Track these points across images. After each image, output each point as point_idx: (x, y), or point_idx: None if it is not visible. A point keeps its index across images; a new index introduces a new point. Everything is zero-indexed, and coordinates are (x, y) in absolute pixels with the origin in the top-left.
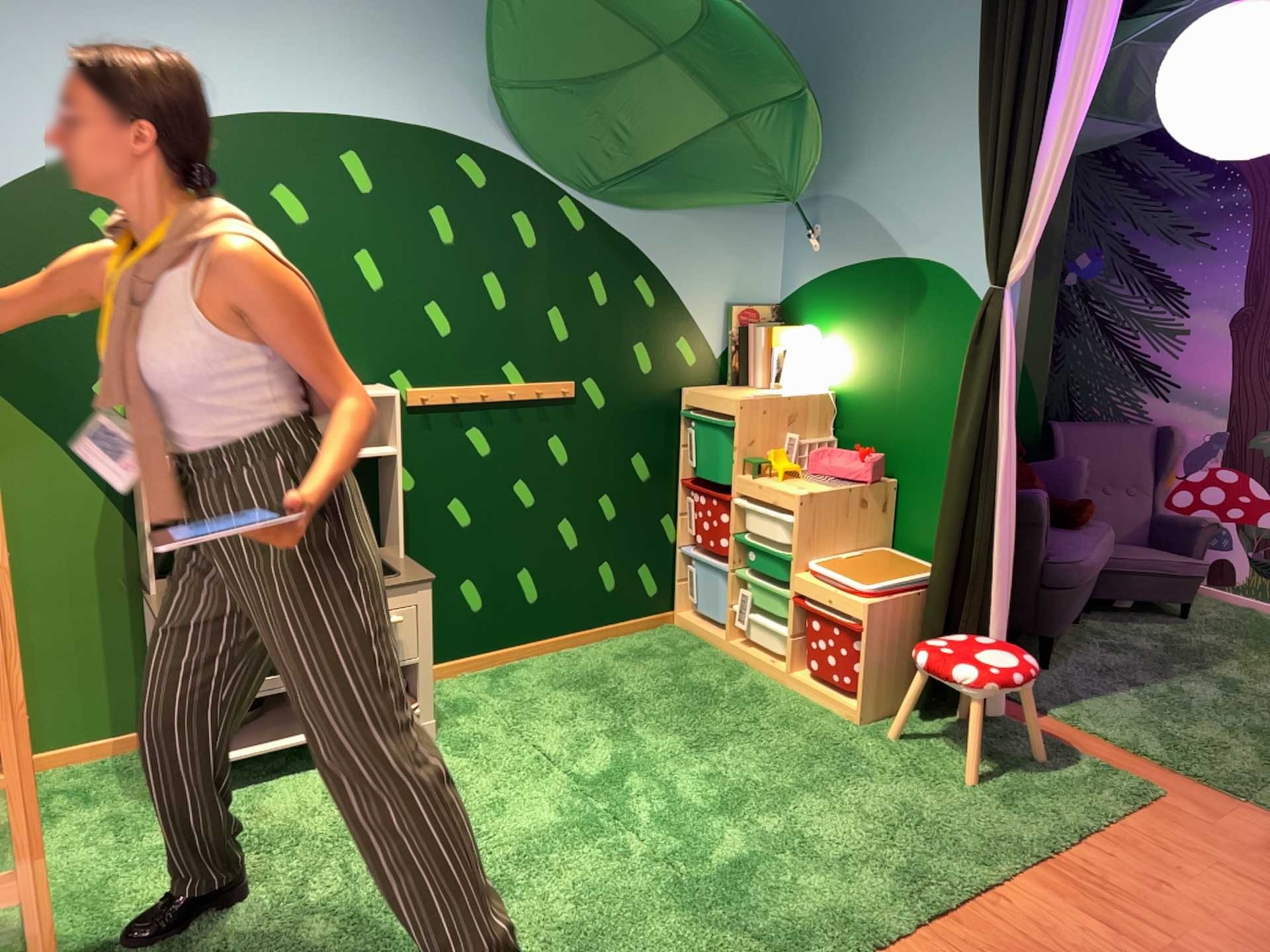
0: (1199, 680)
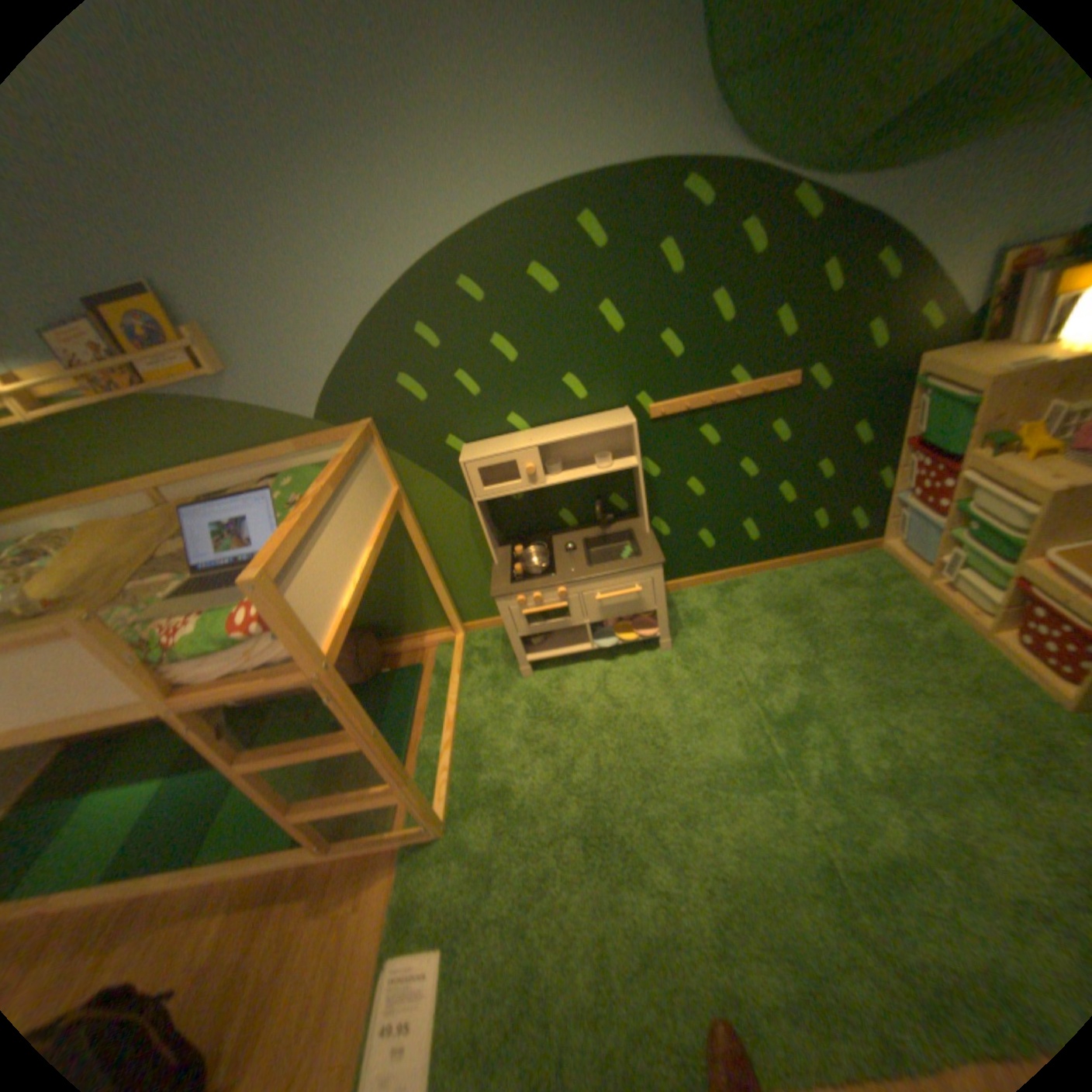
0: None
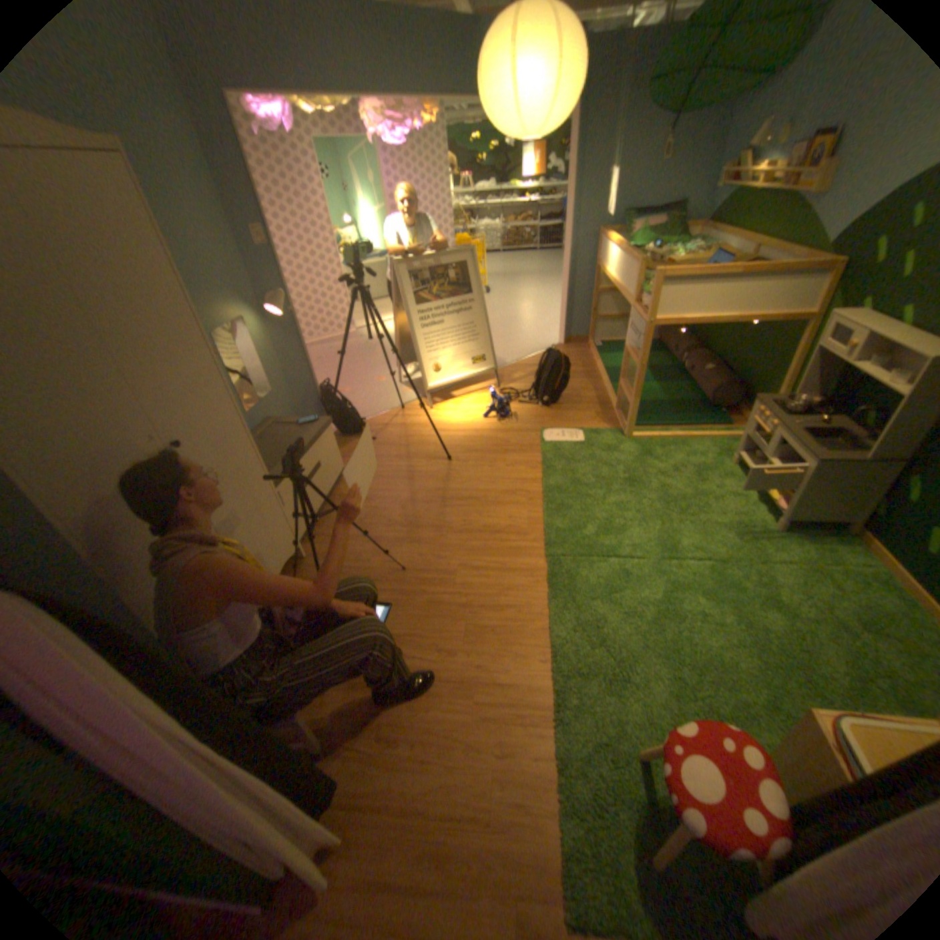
0: None
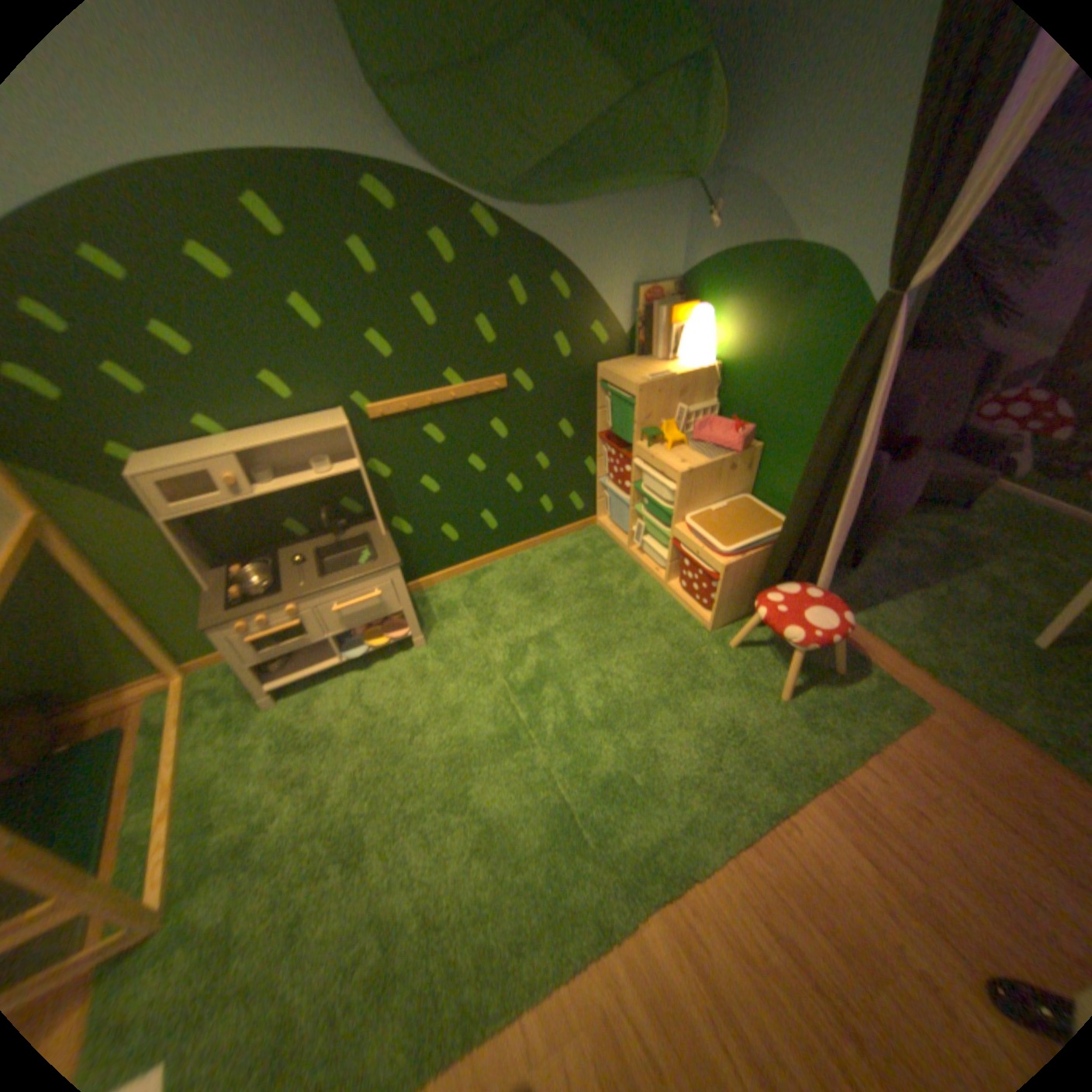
0: (973, 583)
